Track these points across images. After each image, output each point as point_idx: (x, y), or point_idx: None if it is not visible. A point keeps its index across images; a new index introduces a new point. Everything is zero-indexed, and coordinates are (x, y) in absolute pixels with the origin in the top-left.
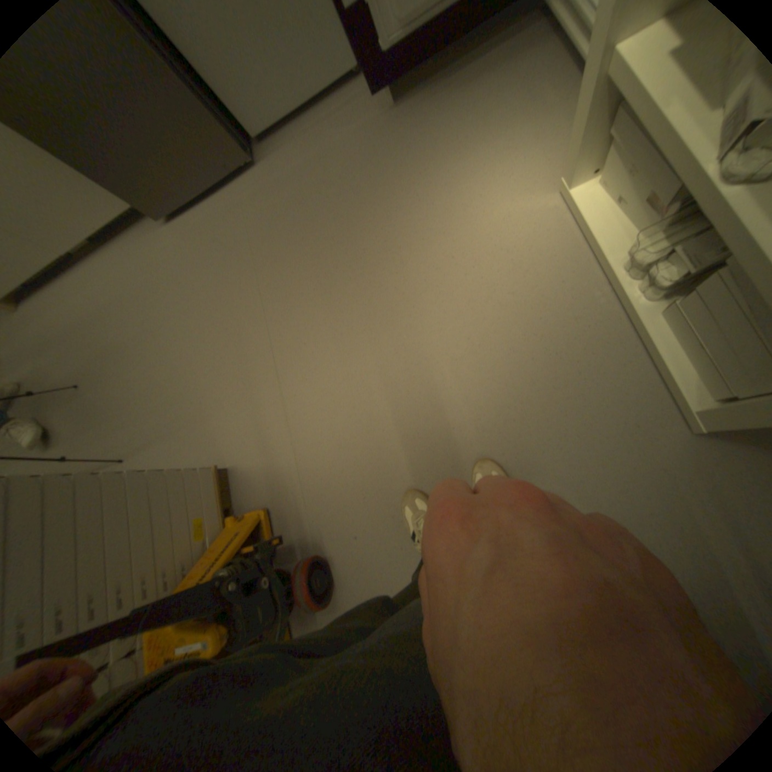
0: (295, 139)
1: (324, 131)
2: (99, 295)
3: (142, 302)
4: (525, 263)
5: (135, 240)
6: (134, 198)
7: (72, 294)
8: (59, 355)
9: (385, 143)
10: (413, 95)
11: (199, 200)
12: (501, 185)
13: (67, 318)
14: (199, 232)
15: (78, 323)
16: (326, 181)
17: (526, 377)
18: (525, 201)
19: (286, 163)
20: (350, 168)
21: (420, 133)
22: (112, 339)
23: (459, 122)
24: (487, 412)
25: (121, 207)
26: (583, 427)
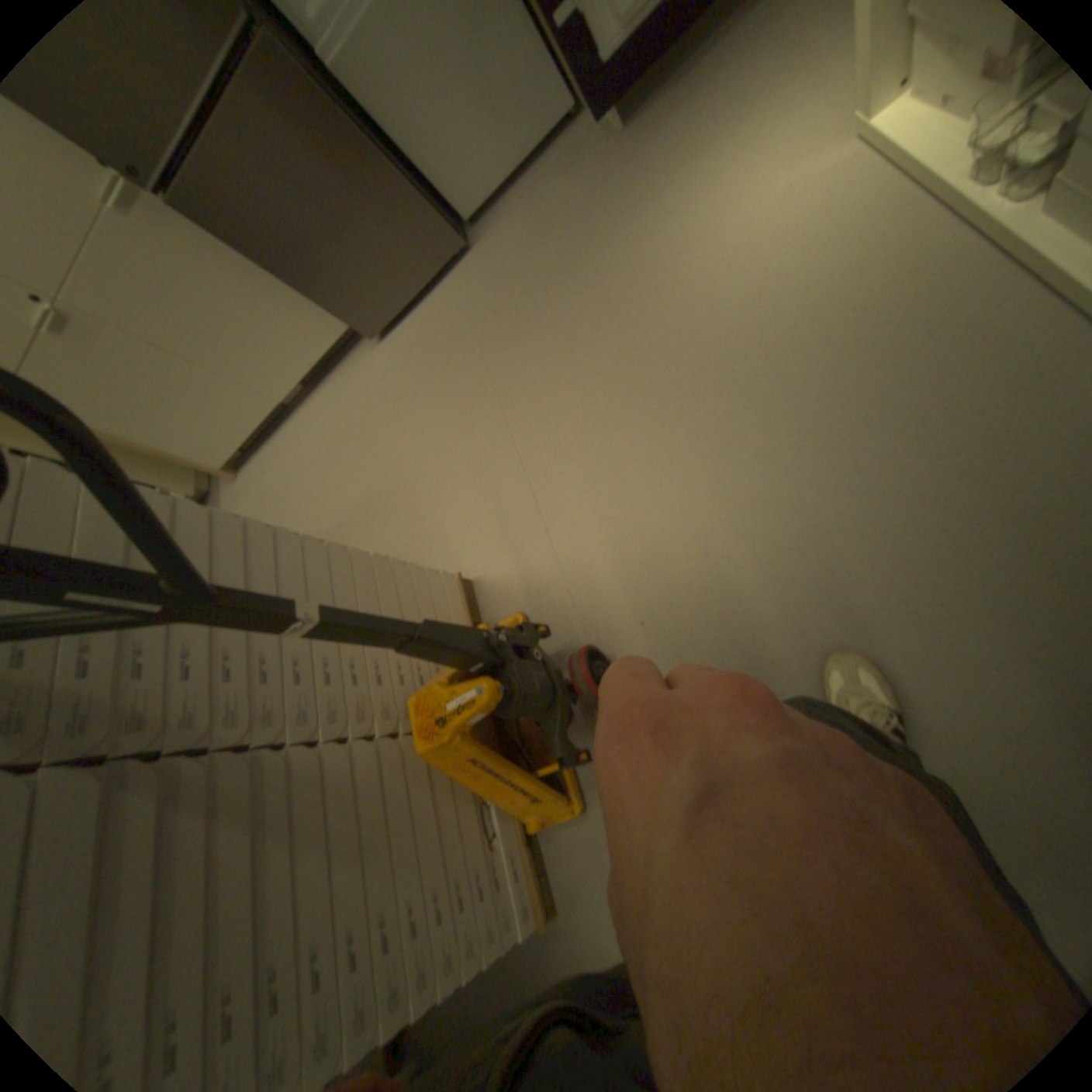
0: (514, 206)
1: (546, 185)
2: (318, 436)
3: (363, 428)
4: (825, 231)
5: (351, 369)
6: (350, 316)
7: (291, 443)
8: (281, 510)
9: (619, 169)
10: (647, 108)
11: (414, 305)
12: (776, 157)
13: (287, 469)
14: (418, 337)
15: (298, 471)
16: (555, 235)
17: (852, 363)
18: (811, 162)
19: (507, 233)
20: (581, 210)
21: (662, 142)
22: (334, 476)
23: (709, 112)
24: (804, 422)
25: (337, 333)
26: (952, 400)
